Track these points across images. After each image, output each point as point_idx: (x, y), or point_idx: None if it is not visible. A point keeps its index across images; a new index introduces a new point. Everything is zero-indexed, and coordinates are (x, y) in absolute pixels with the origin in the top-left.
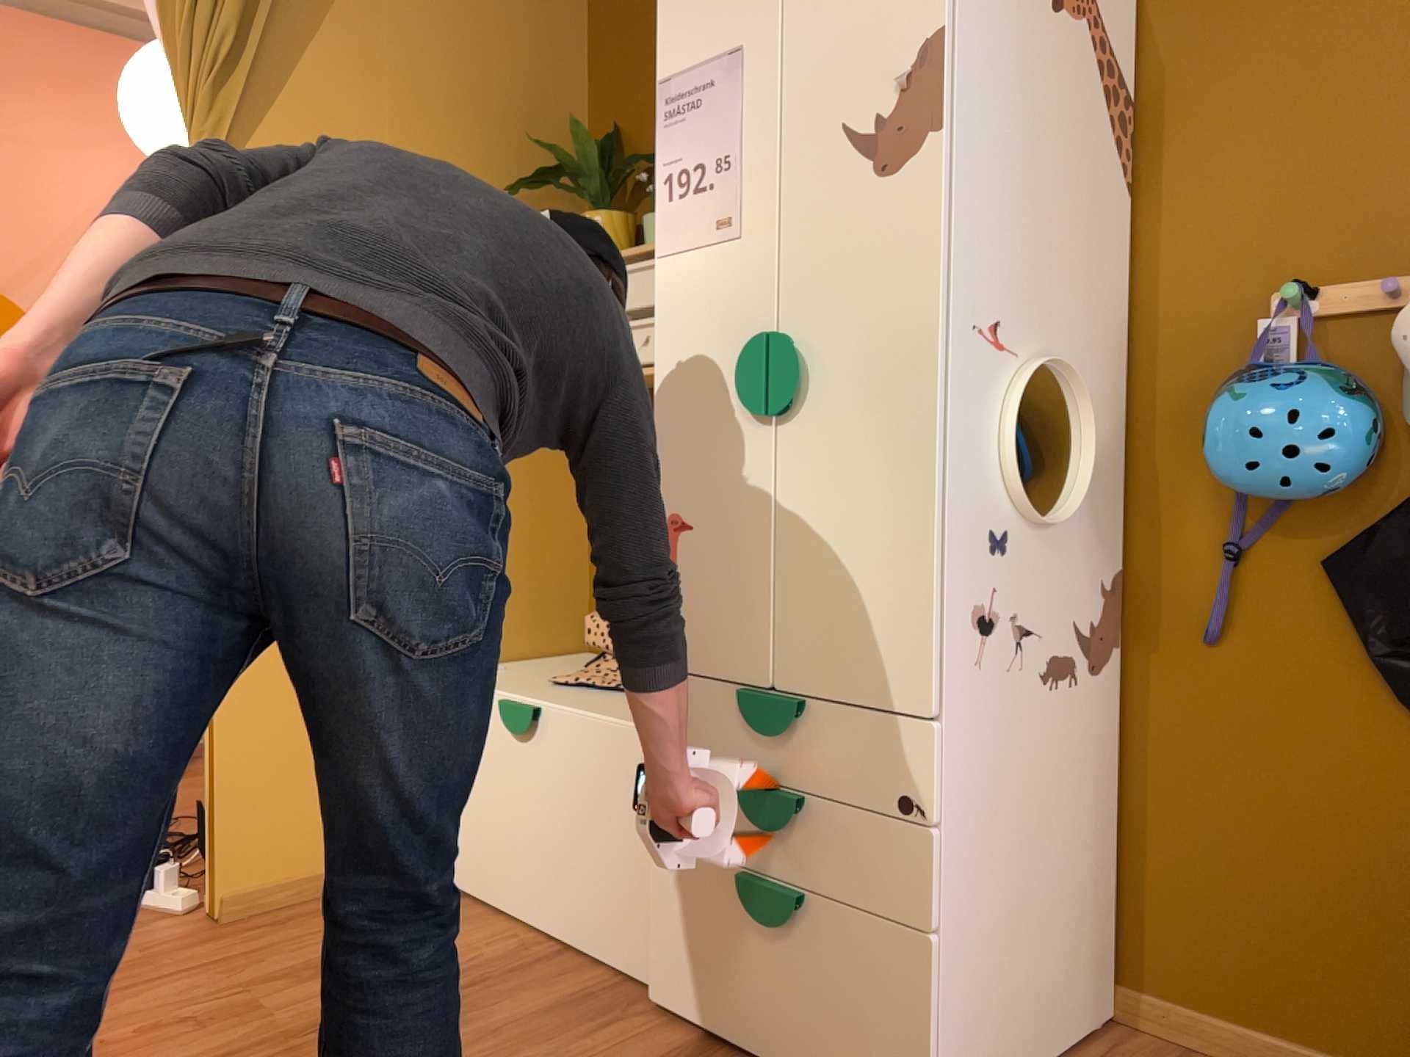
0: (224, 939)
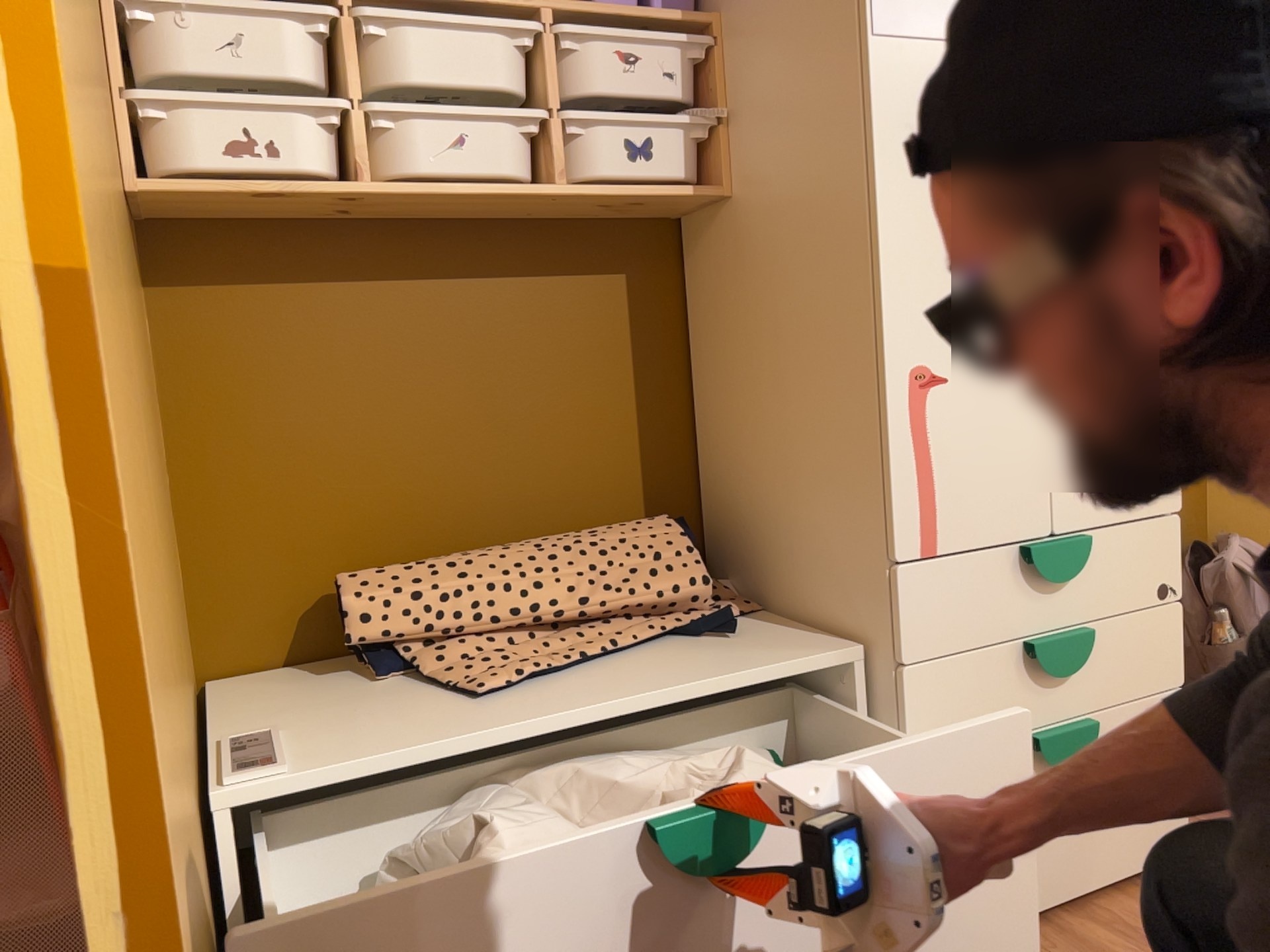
0: None
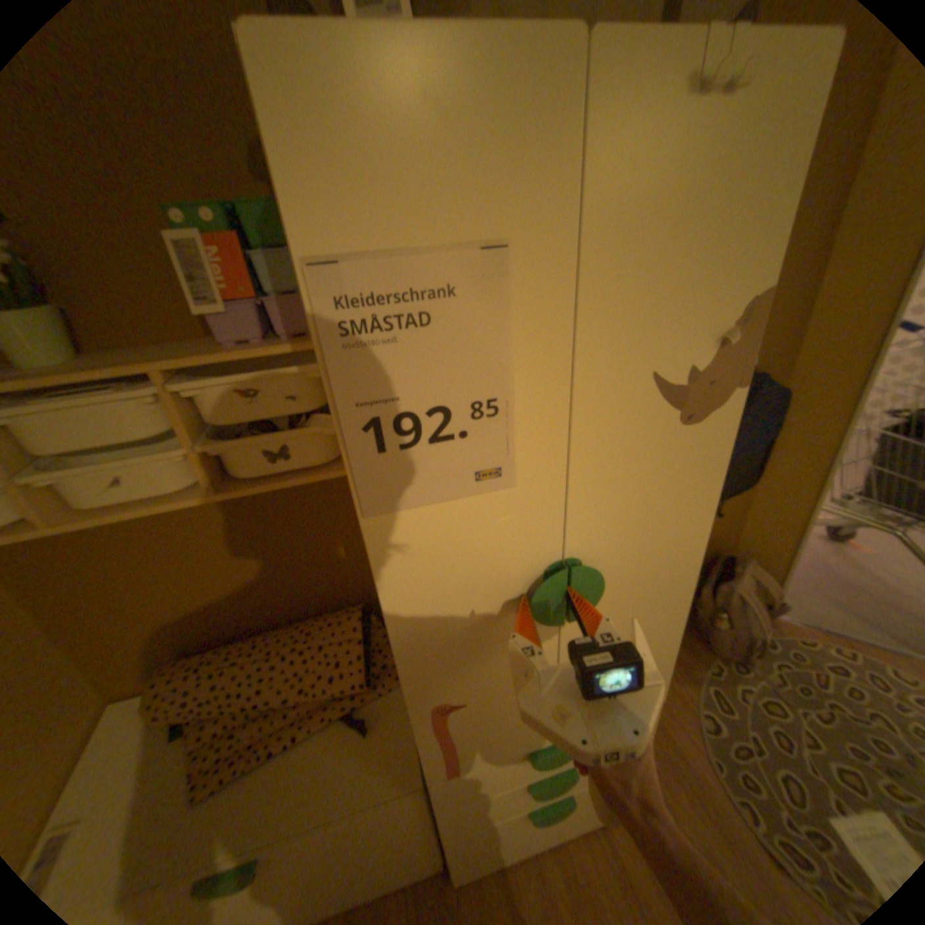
0: None
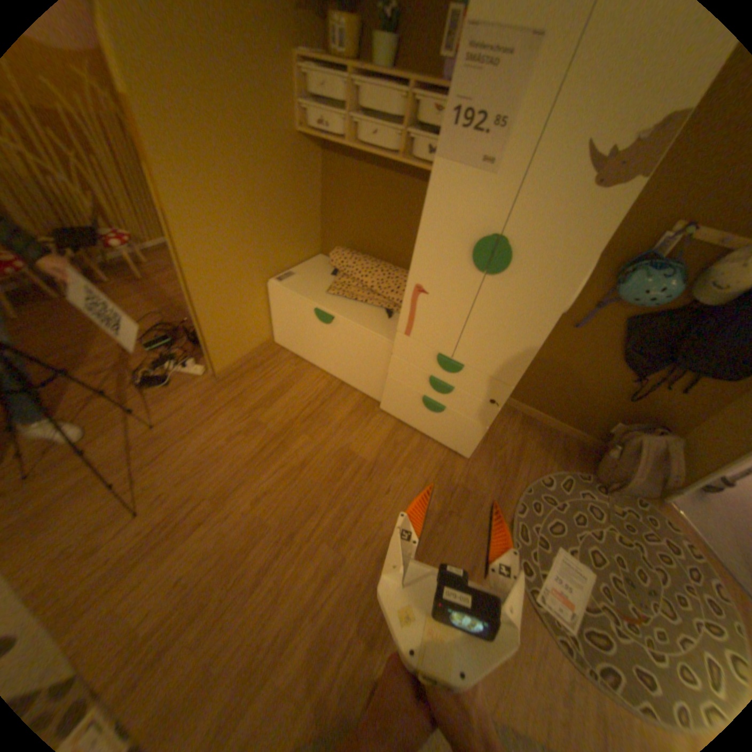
0: (226, 389)
